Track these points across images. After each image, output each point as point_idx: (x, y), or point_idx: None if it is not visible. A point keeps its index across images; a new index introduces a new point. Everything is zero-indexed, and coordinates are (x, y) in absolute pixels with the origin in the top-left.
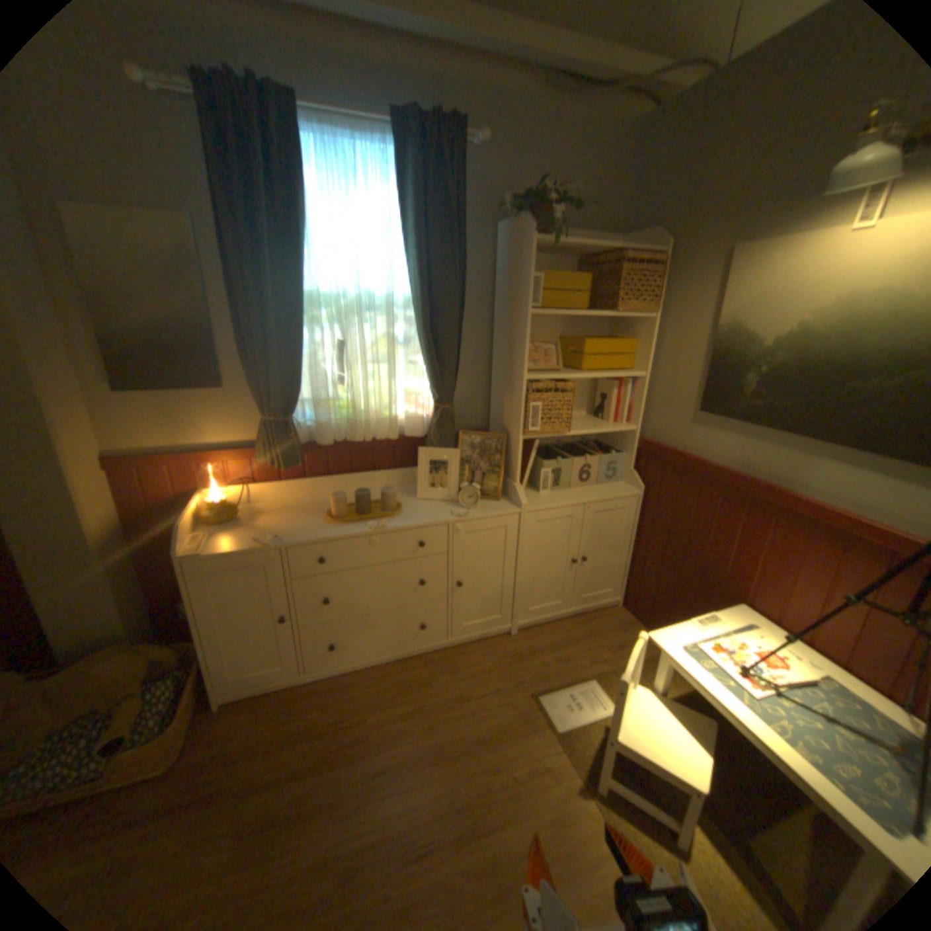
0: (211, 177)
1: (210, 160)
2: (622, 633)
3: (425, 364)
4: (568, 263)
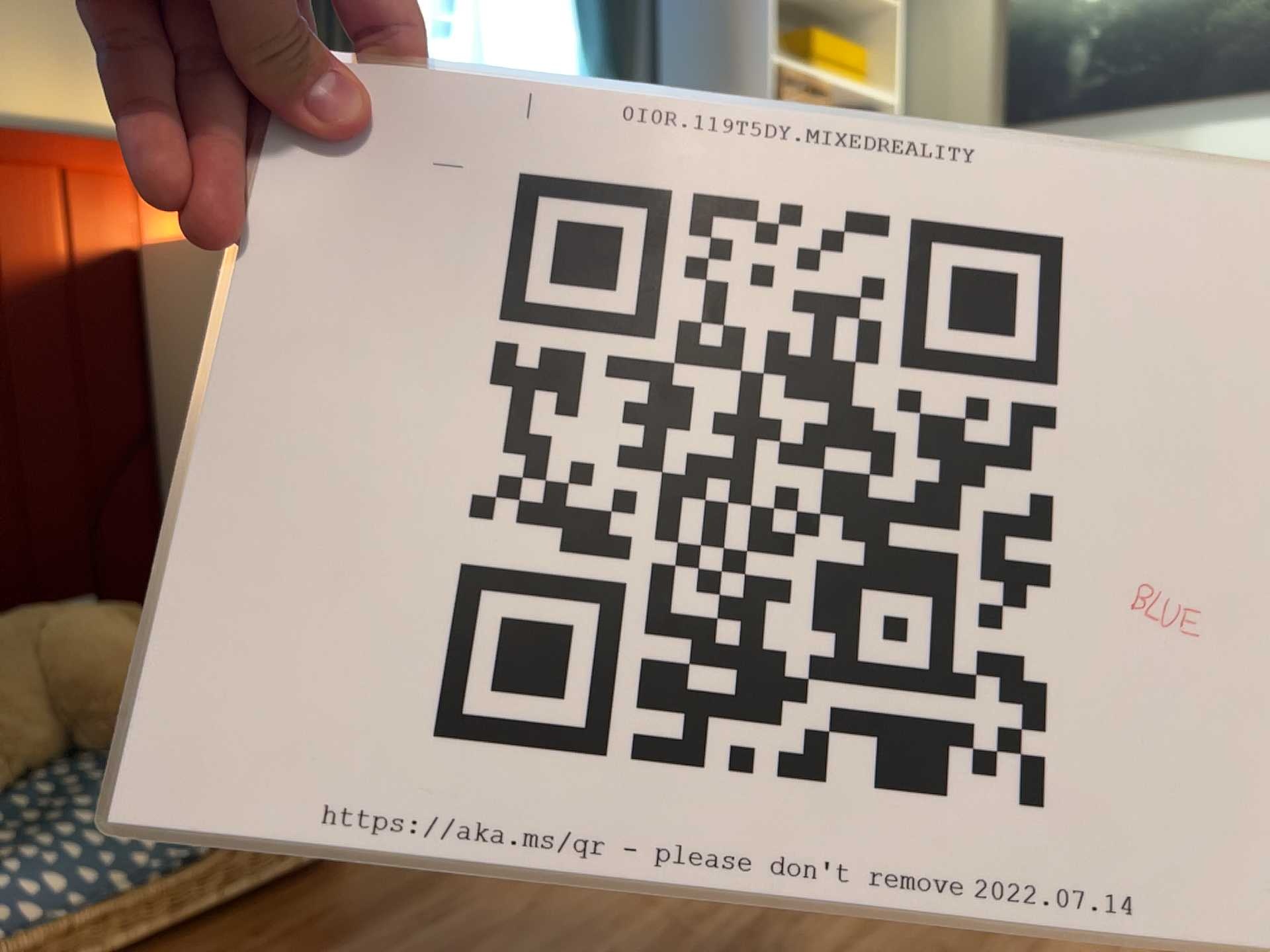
0: None
1: None
2: None
3: (590, 23)
4: None
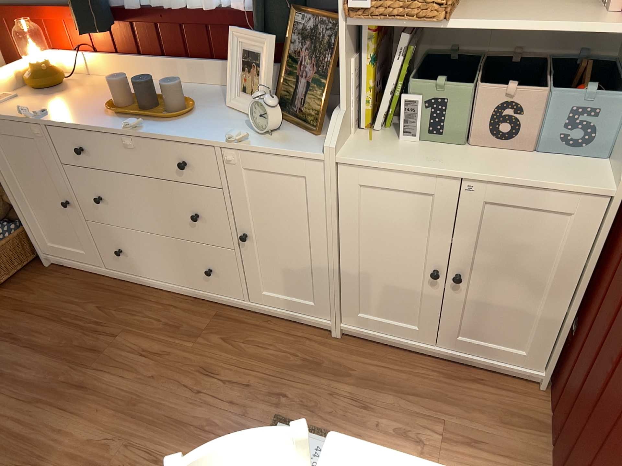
0: None
1: None
2: (496, 420)
3: None
4: None
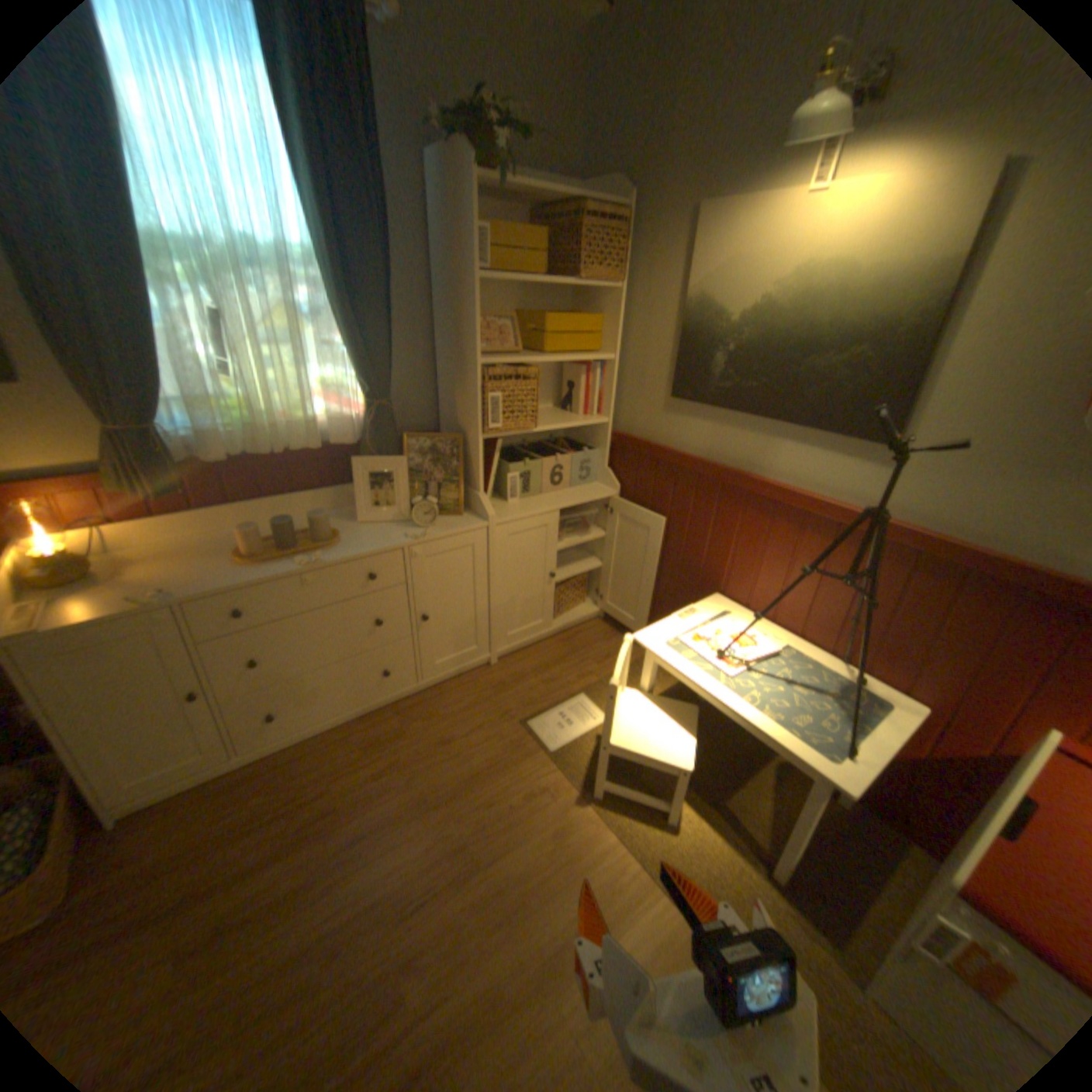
0: None
1: None
2: (605, 643)
3: (347, 345)
4: (519, 214)
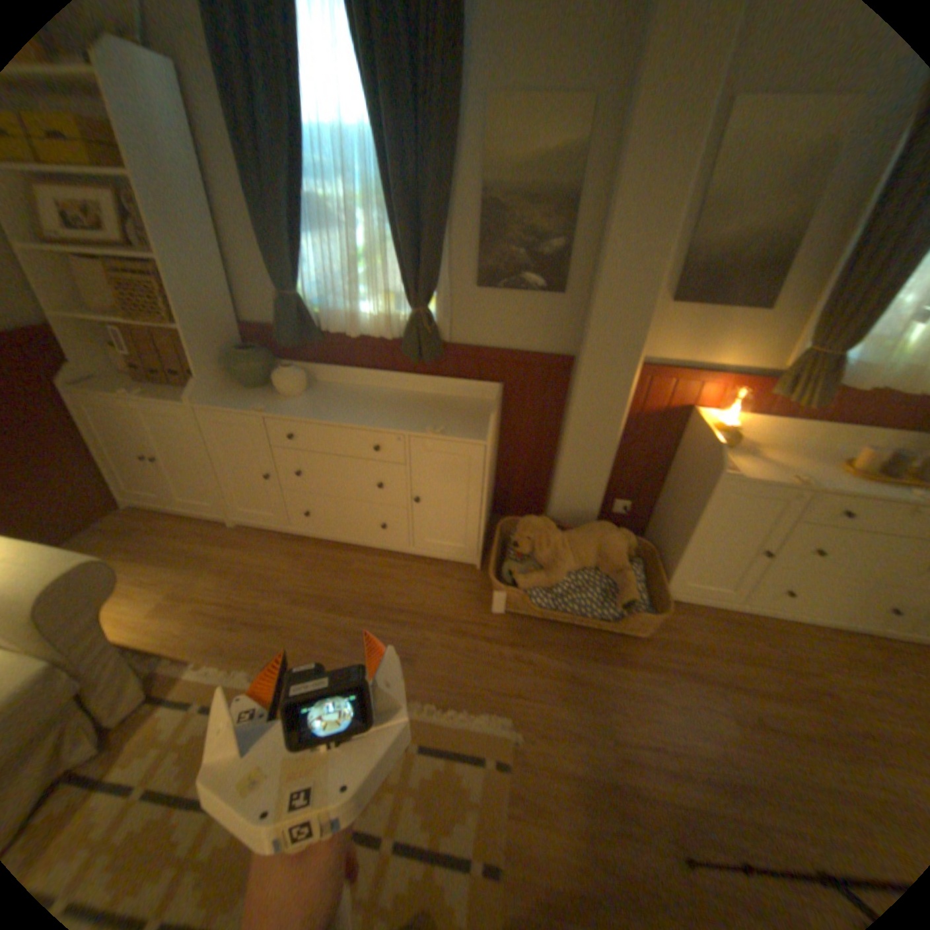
0: None
1: None
2: None
3: None
4: None
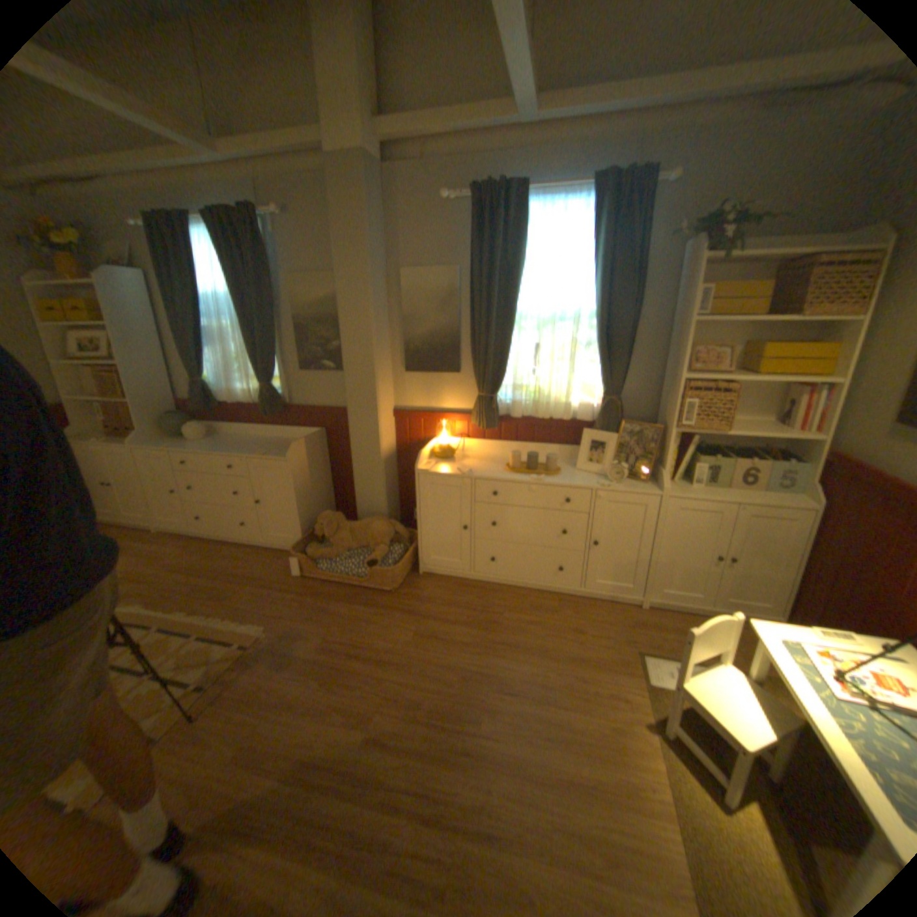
0: (472, 244)
1: (474, 234)
2: None
3: (599, 362)
4: (765, 269)
